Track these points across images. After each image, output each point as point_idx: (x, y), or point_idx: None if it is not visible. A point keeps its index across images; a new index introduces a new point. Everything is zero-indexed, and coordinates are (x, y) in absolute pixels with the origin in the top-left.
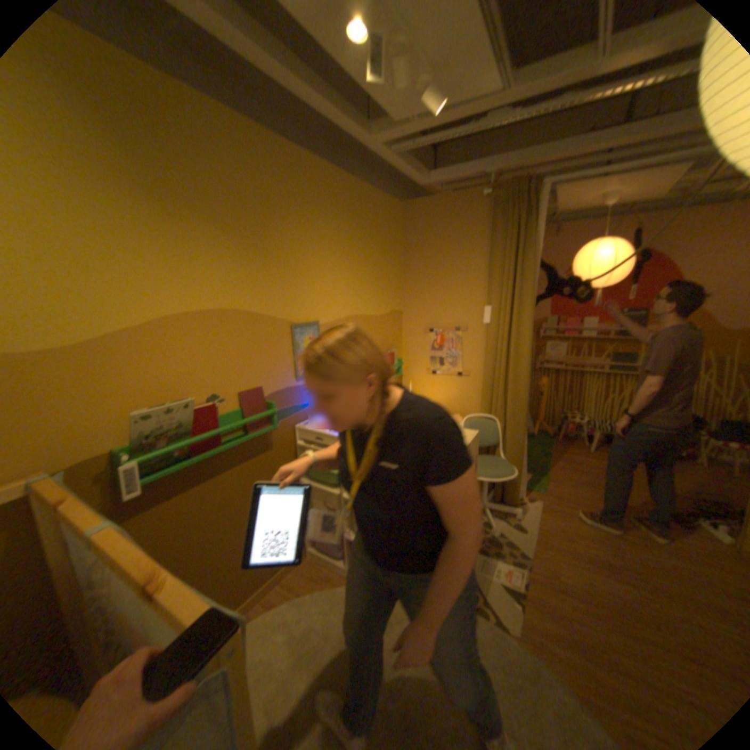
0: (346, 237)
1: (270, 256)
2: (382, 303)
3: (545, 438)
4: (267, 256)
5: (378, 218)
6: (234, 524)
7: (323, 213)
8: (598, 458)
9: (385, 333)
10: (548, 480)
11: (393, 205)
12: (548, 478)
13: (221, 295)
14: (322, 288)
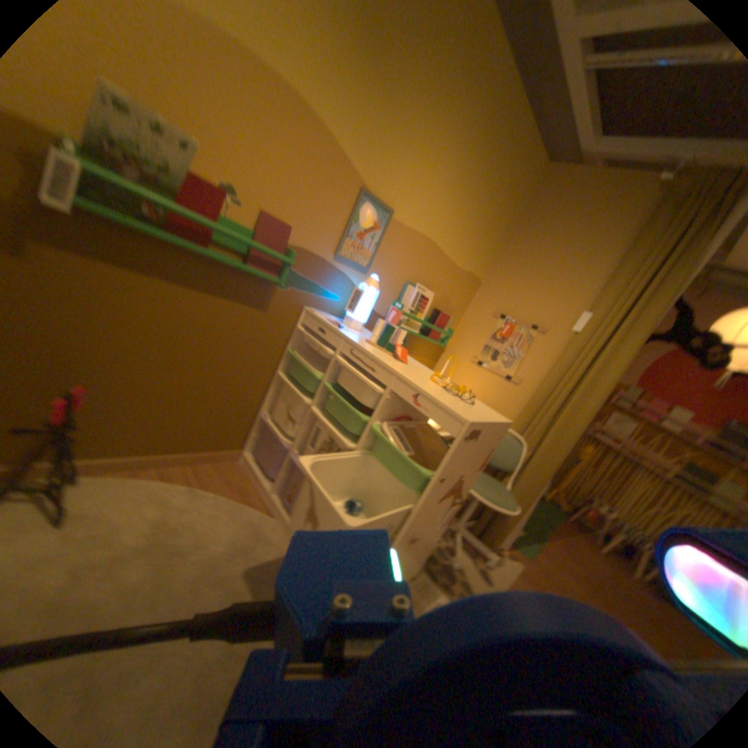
0: (476, 144)
1: (386, 85)
2: (469, 256)
3: (557, 511)
4: (382, 80)
5: (519, 156)
6: (180, 363)
7: (469, 92)
8: (608, 564)
9: (454, 292)
10: (542, 551)
11: (541, 156)
12: (543, 548)
13: (305, 75)
14: (419, 179)
